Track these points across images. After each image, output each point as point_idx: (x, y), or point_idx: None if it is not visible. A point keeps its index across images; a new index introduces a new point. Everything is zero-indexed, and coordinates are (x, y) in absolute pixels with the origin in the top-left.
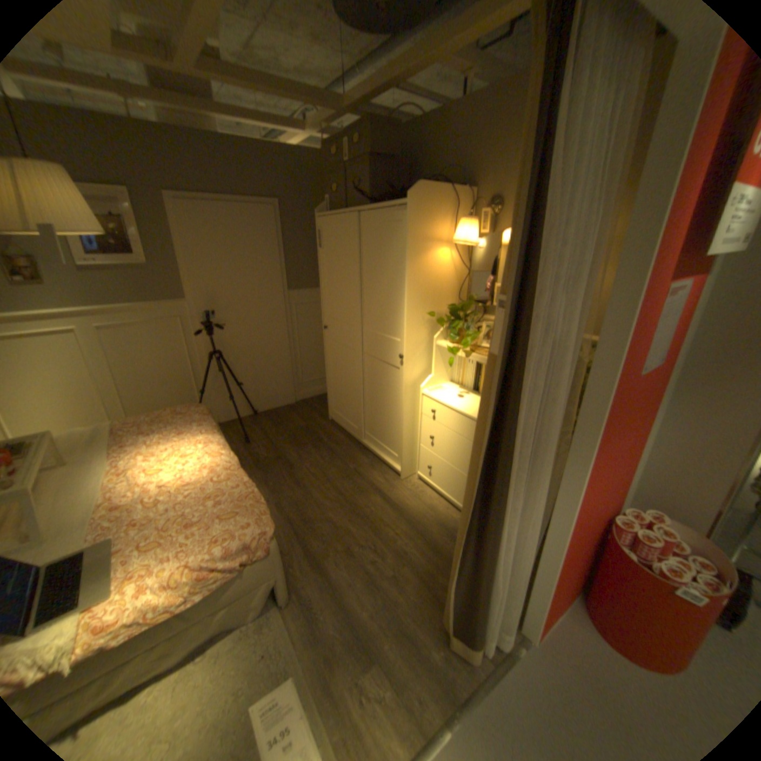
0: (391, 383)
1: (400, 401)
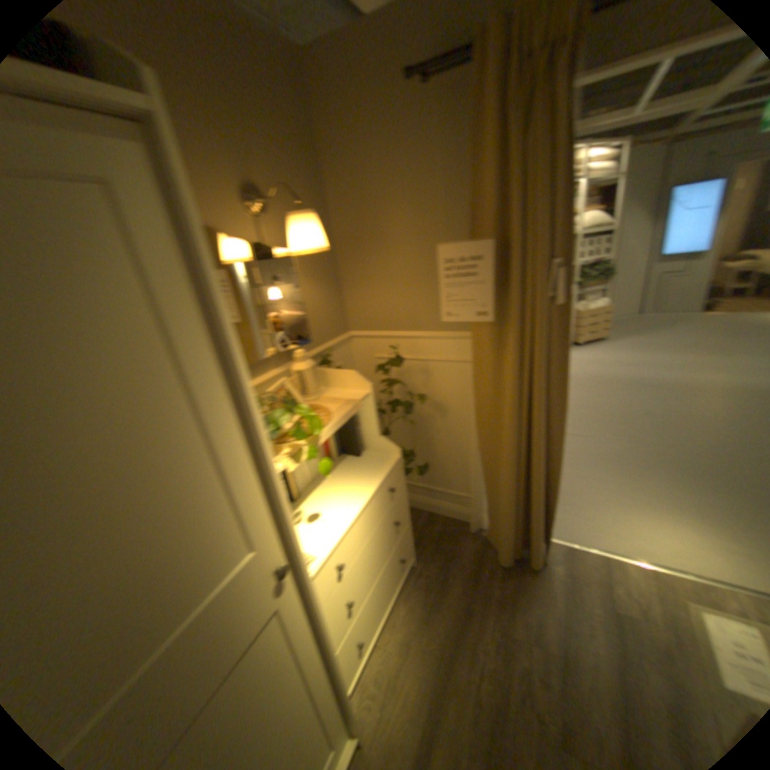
0: (264, 685)
1: (306, 661)
